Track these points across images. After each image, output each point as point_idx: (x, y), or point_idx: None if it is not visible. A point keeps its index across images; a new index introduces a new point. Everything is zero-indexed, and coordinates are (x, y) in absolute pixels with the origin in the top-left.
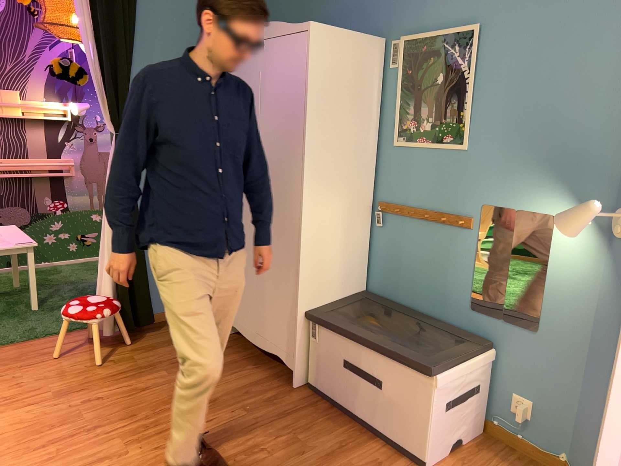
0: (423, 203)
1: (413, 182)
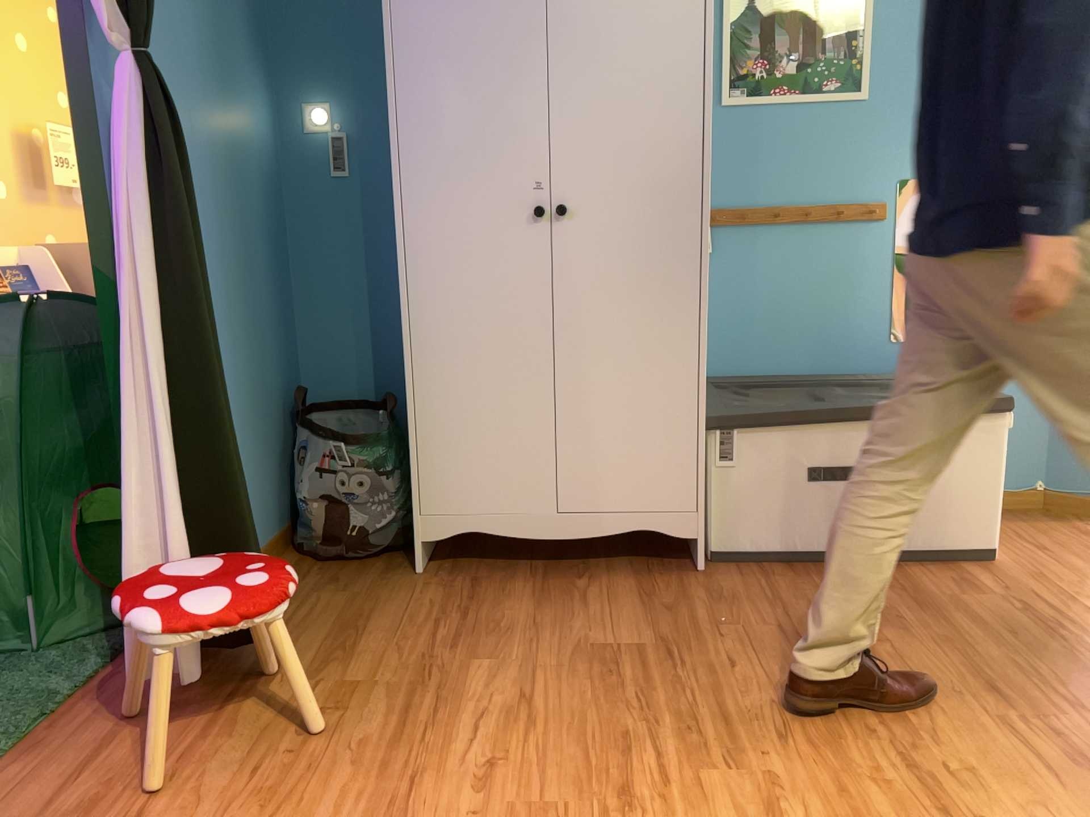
0: (790, 197)
1: (768, 164)
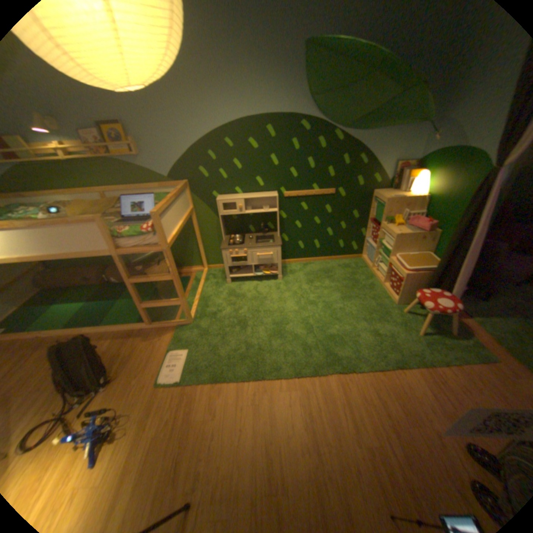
0: None
1: None
